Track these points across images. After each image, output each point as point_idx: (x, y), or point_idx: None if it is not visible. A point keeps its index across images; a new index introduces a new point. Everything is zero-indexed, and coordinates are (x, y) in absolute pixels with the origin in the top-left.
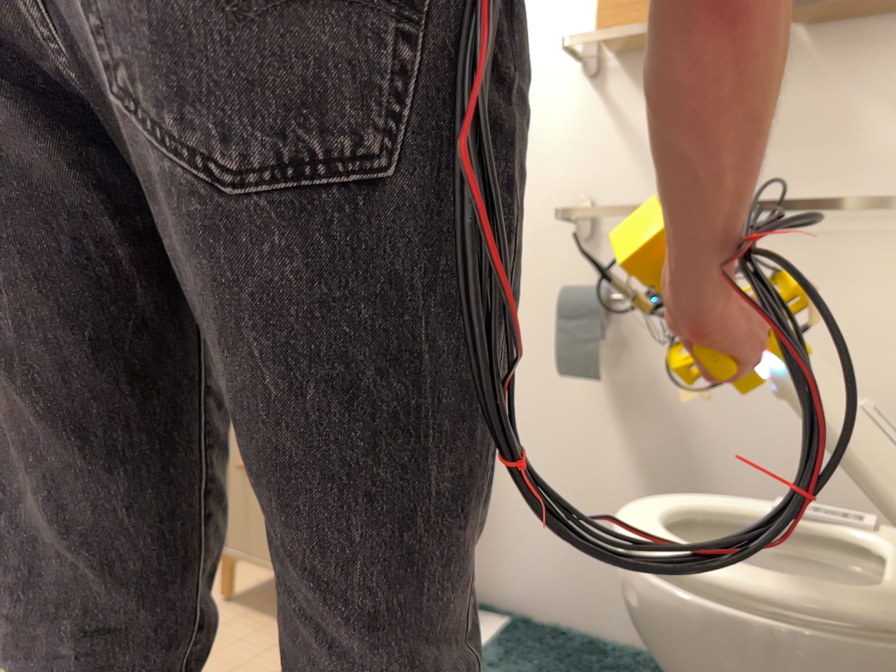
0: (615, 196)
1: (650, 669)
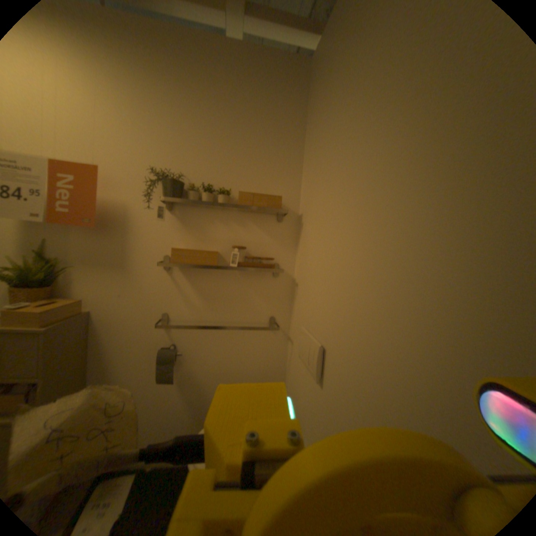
0: (178, 312)
1: None
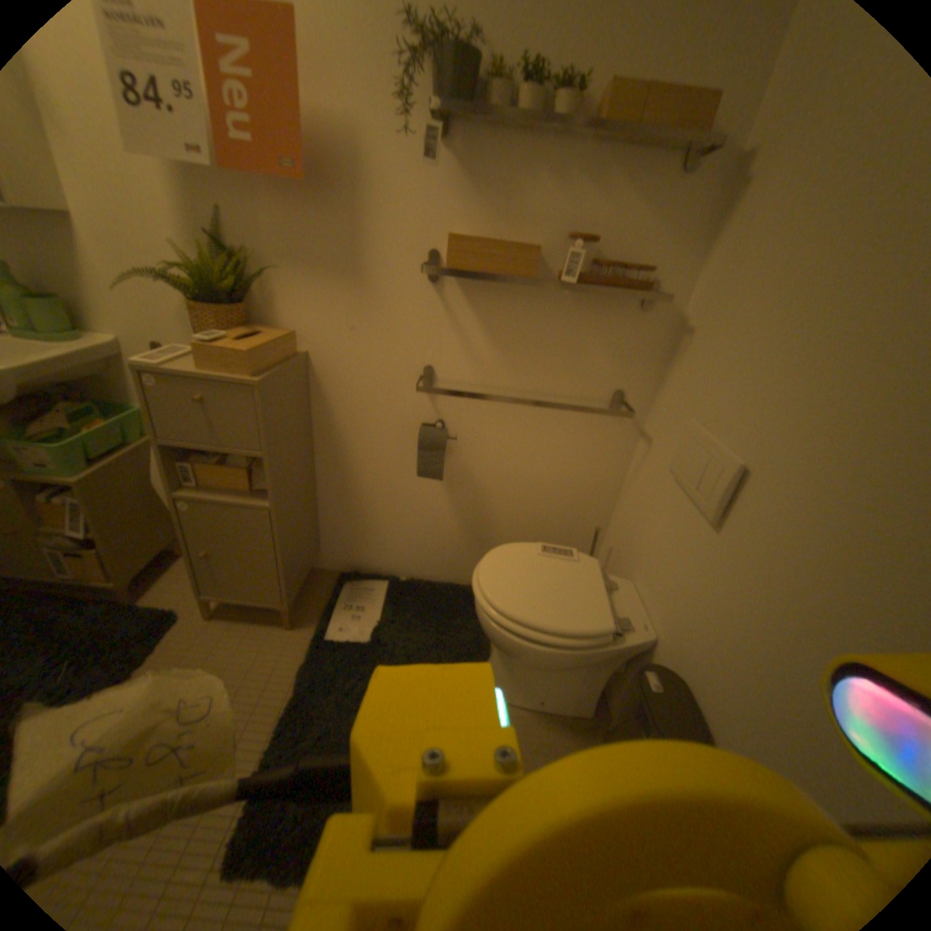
0: (451, 367)
1: (465, 601)
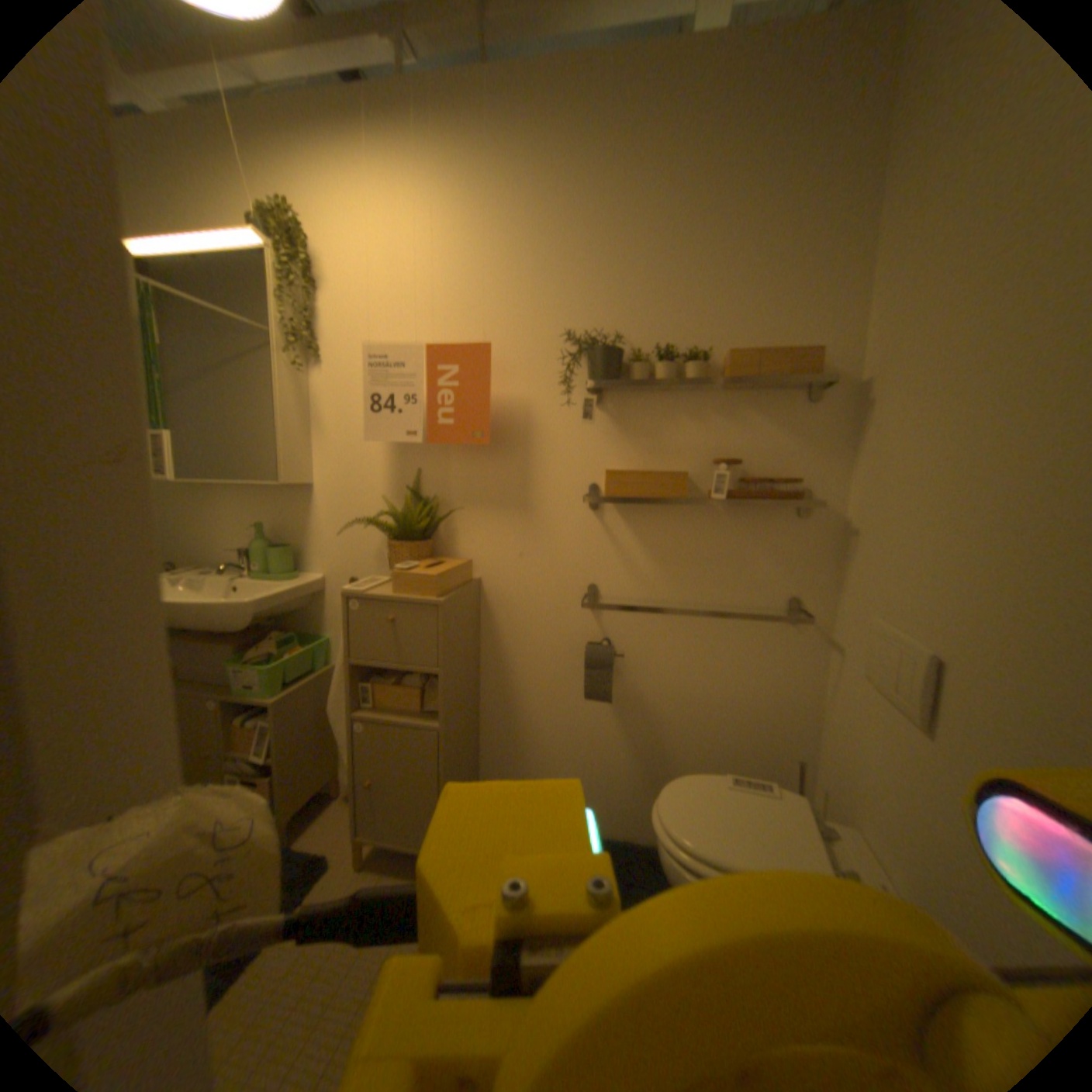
0: (614, 583)
1: (647, 864)
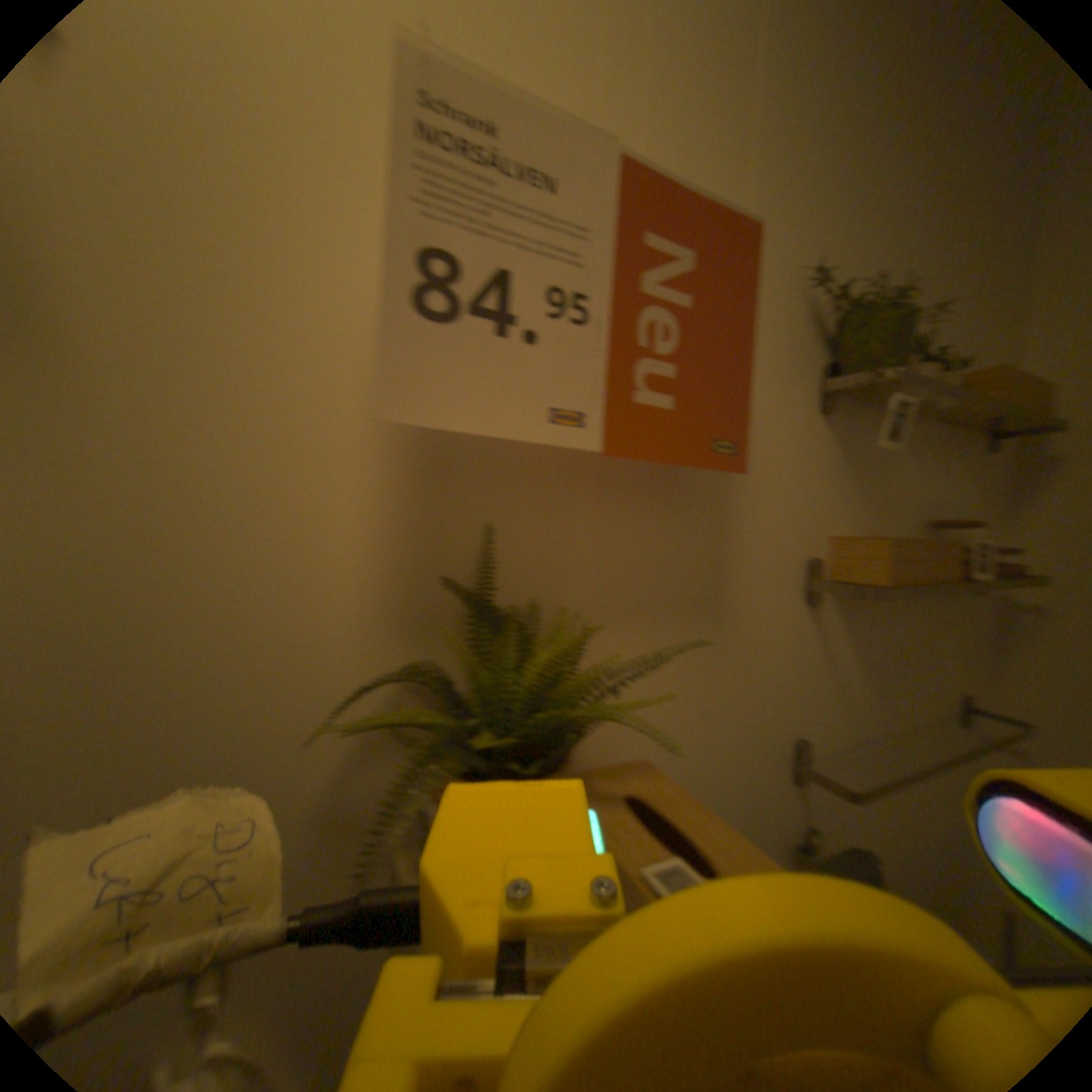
0: (829, 733)
1: None
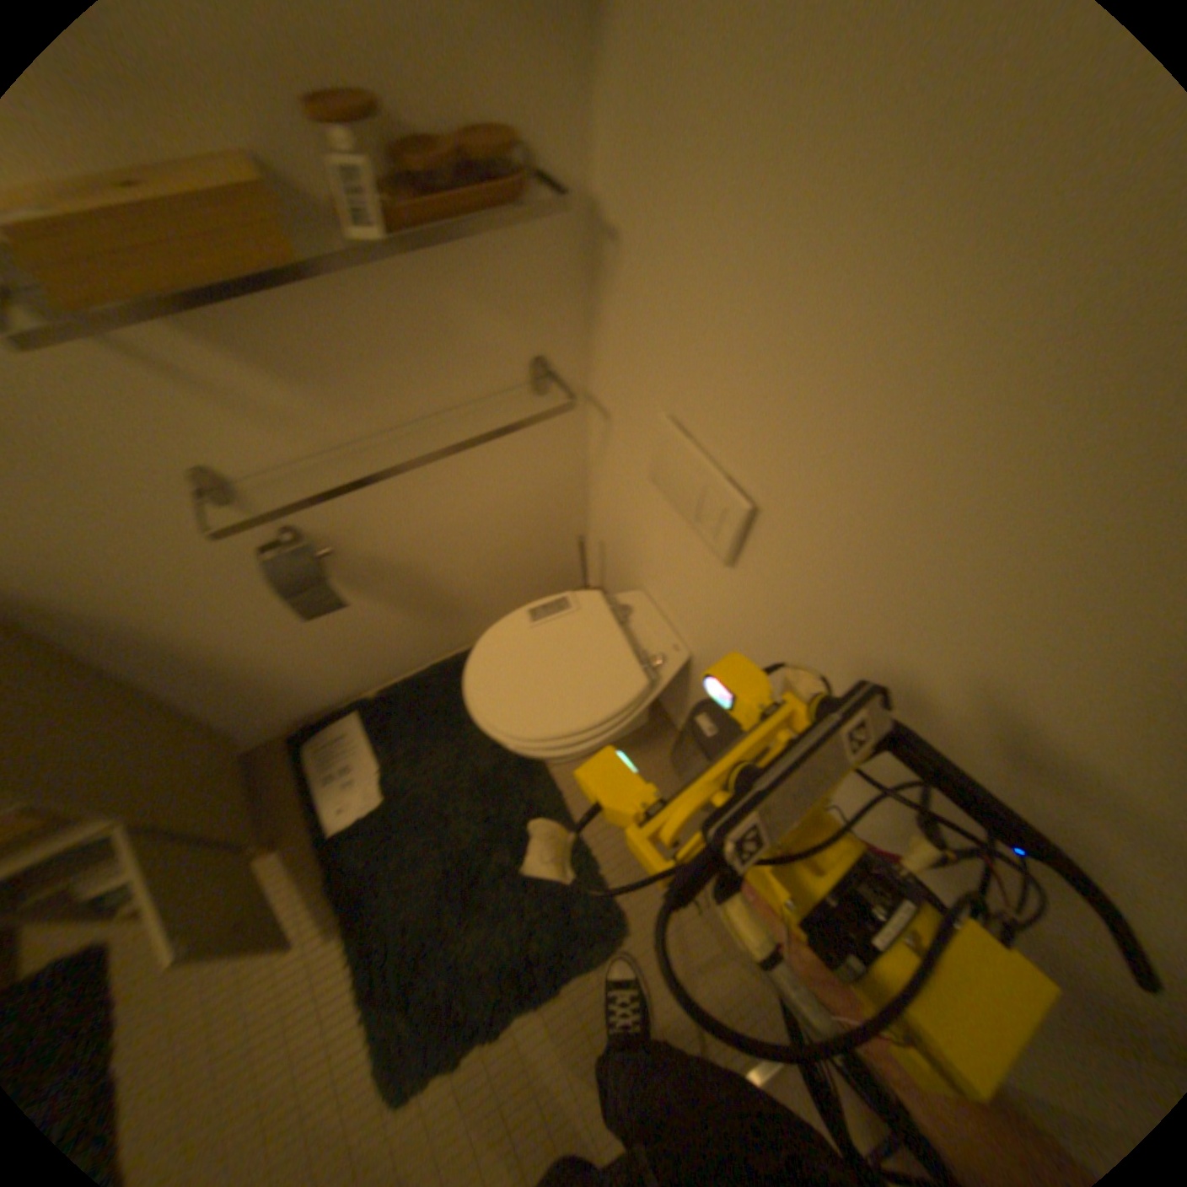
0: (229, 454)
1: (457, 681)
